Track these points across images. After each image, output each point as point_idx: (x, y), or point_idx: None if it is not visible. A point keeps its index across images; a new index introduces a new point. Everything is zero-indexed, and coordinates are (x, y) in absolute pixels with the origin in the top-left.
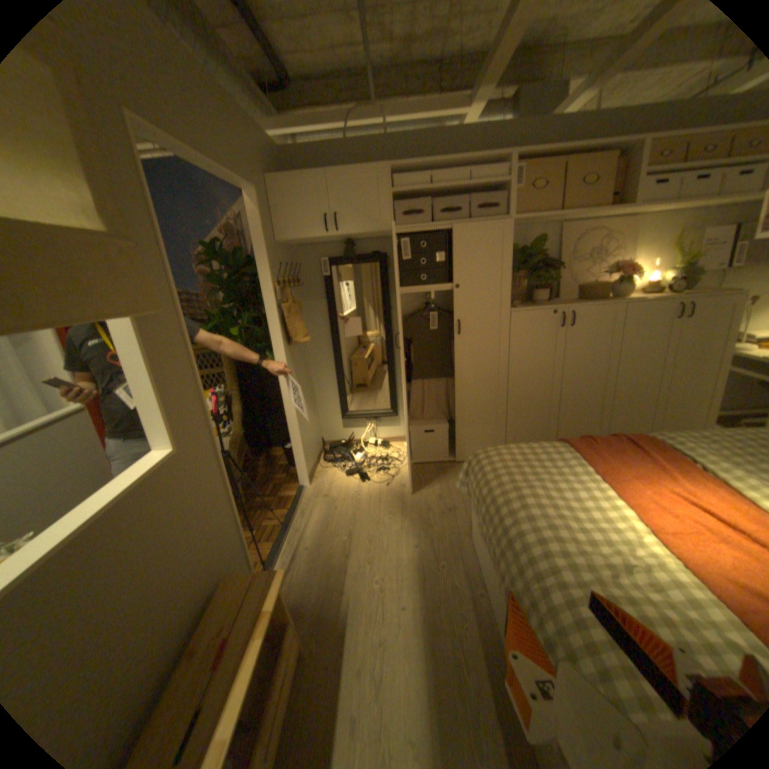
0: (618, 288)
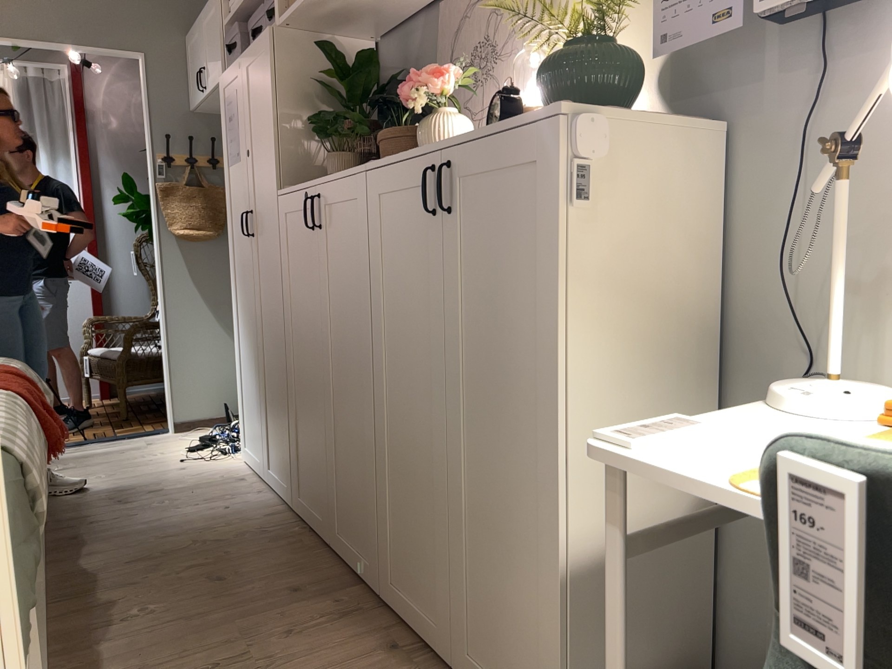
0: (419, 136)
